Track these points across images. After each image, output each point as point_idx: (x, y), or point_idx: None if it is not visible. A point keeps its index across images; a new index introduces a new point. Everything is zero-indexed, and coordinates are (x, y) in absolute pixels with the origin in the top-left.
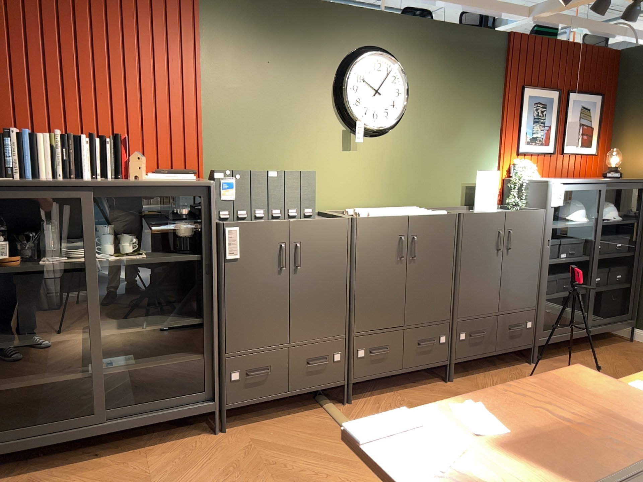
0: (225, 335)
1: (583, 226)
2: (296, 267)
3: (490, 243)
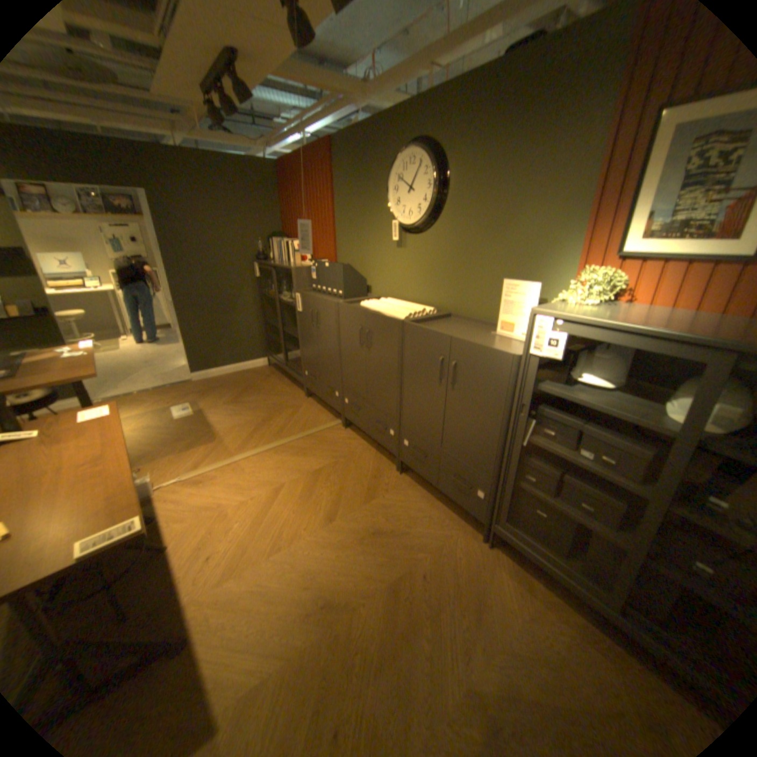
0: (302, 350)
1: (638, 424)
2: (318, 326)
3: (432, 367)
